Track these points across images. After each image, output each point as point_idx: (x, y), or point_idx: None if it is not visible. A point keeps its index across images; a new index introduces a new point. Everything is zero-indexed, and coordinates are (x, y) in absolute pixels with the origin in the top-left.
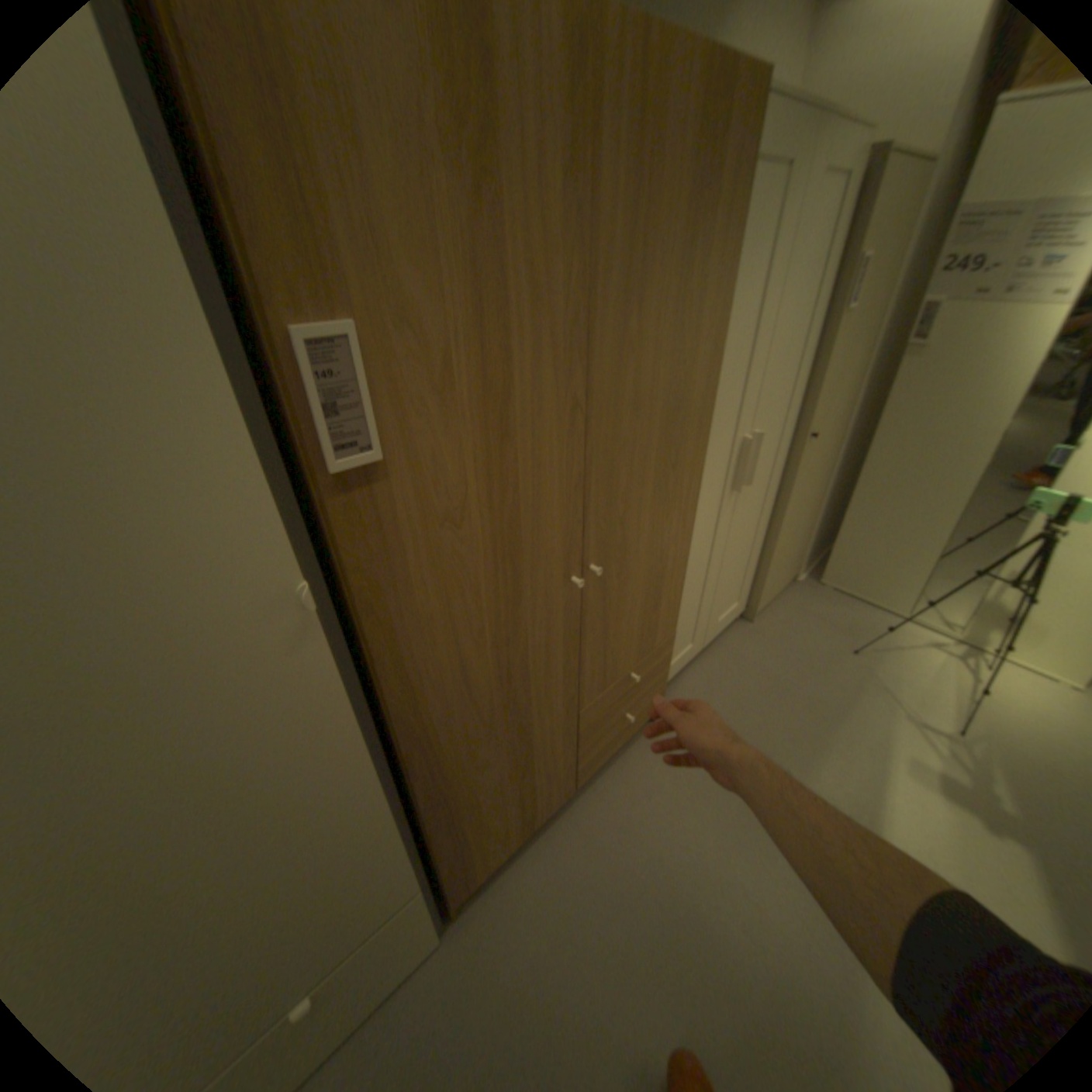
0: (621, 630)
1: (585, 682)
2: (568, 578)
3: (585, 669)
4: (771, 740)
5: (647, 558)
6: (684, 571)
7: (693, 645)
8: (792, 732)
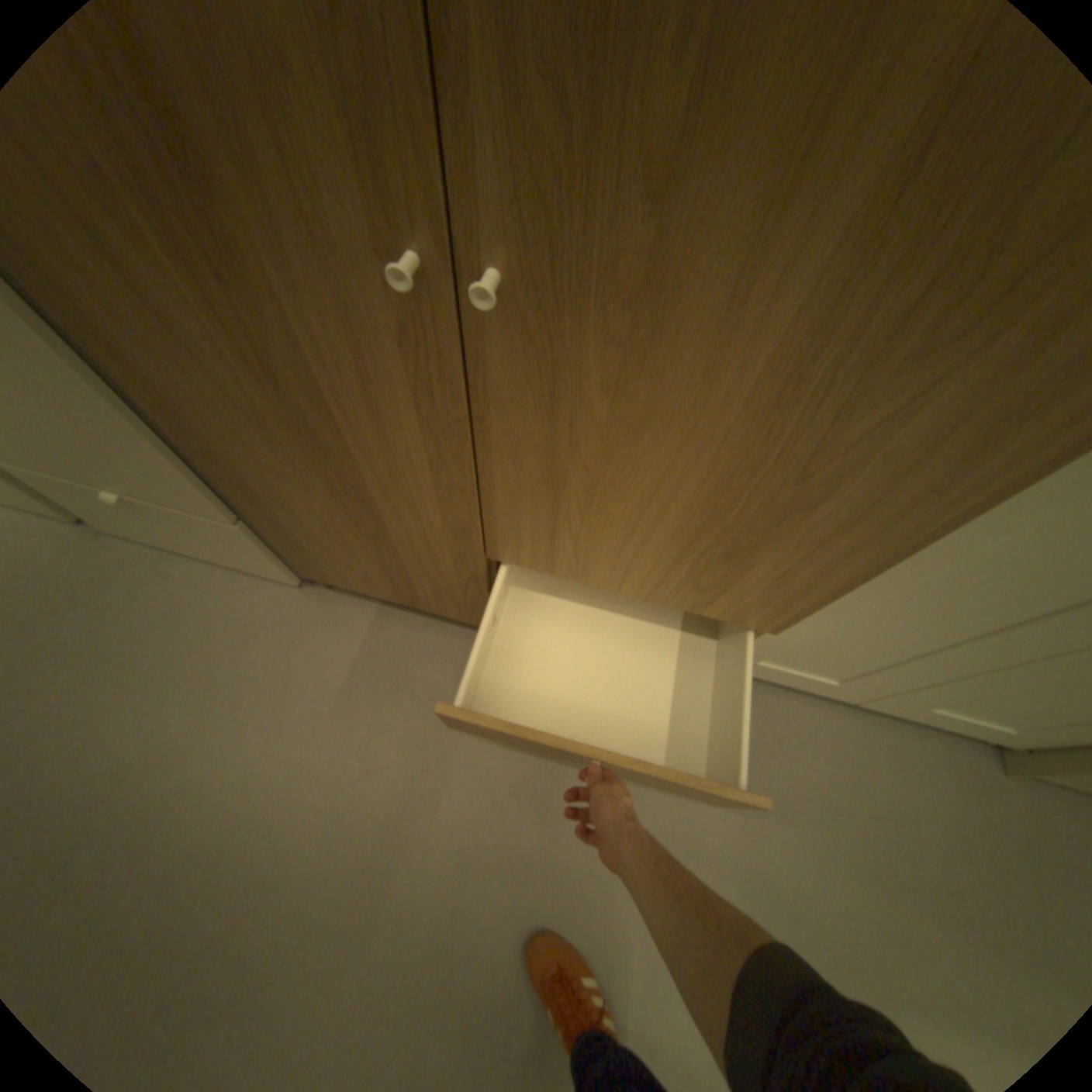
0: (612, 520)
1: (503, 530)
2: (394, 237)
3: (503, 512)
4: (772, 880)
5: (757, 429)
6: (886, 566)
7: (844, 687)
8: (814, 915)
